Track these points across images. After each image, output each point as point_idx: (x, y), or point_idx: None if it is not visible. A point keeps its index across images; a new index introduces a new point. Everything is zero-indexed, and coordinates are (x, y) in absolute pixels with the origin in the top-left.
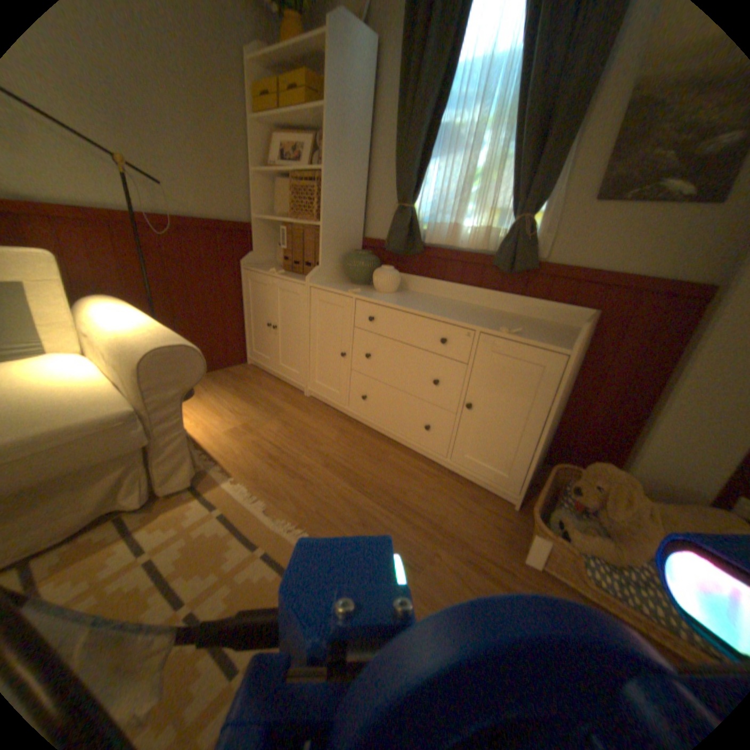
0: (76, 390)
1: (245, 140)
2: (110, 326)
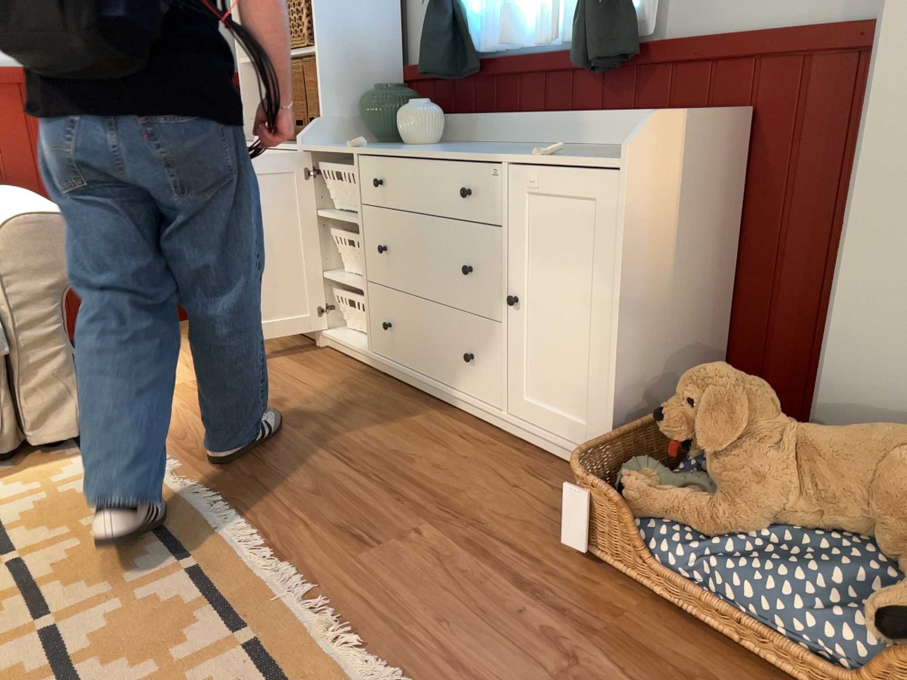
0: None
1: None
2: None
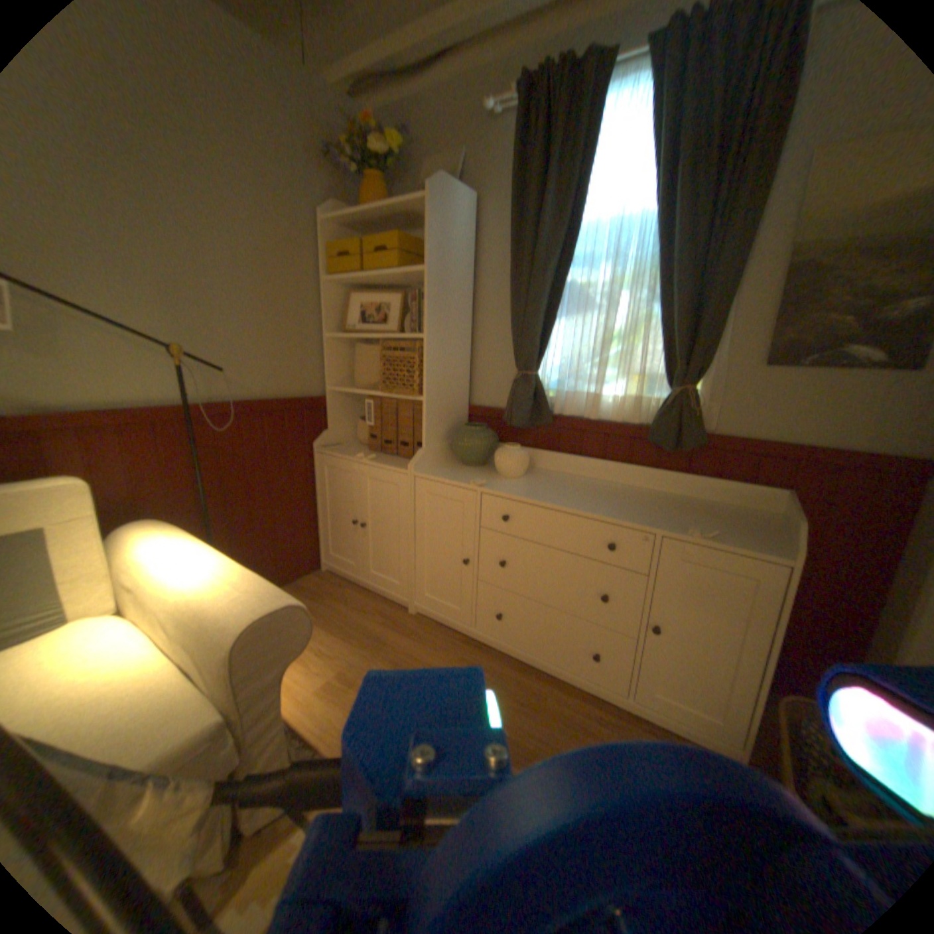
0: (133, 692)
1: (318, 303)
2: (174, 579)
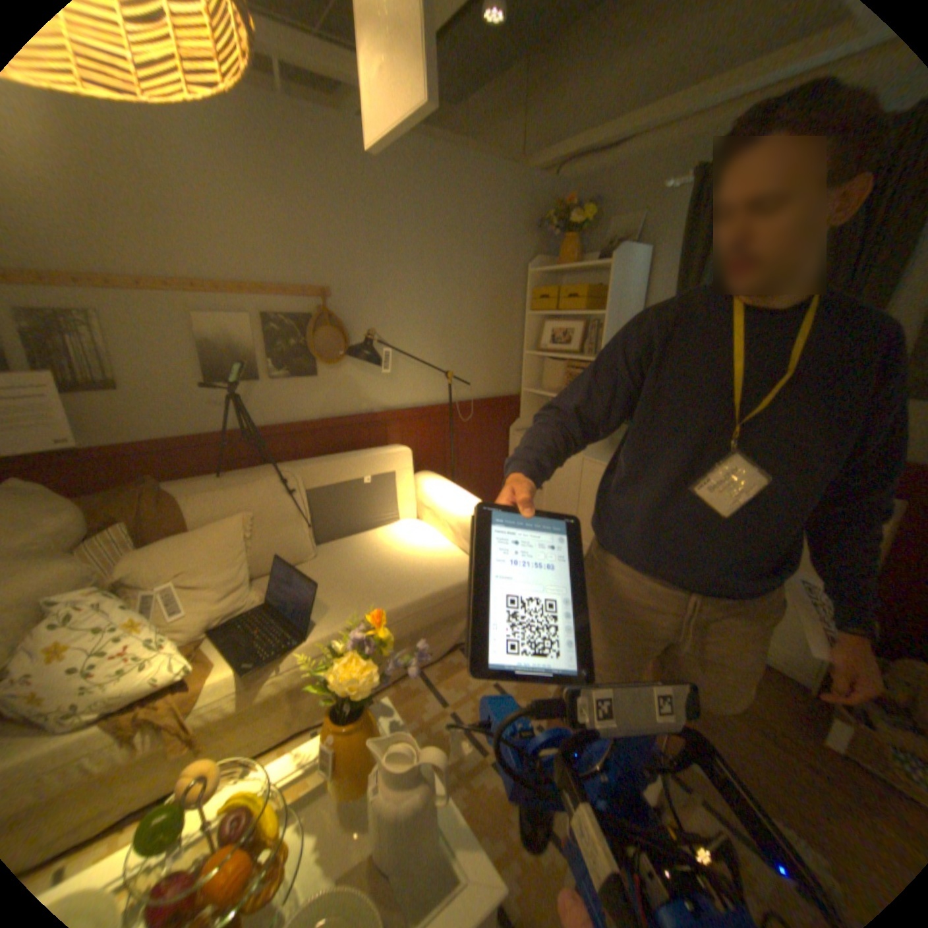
0: (445, 554)
1: (522, 331)
2: (456, 505)
